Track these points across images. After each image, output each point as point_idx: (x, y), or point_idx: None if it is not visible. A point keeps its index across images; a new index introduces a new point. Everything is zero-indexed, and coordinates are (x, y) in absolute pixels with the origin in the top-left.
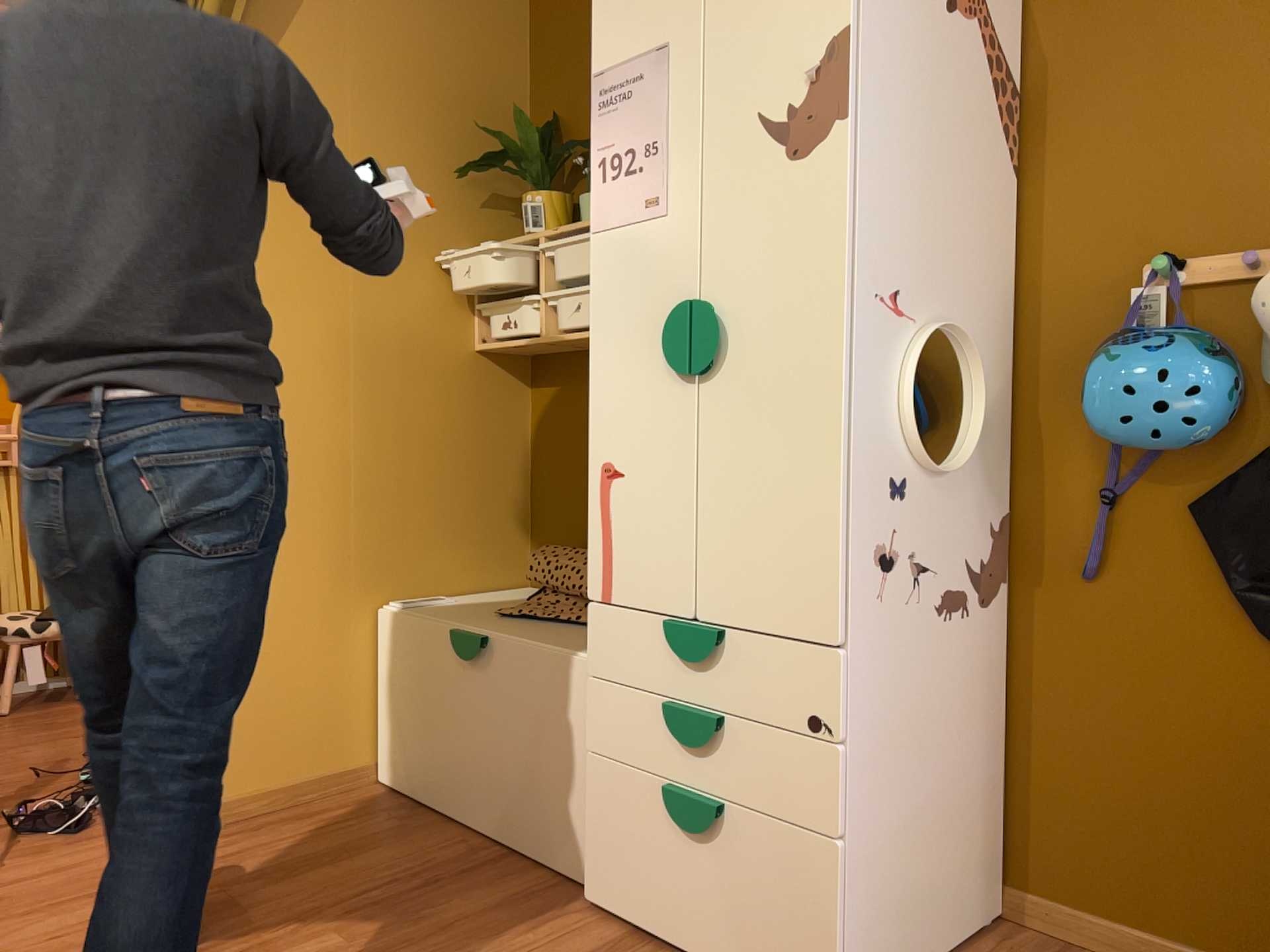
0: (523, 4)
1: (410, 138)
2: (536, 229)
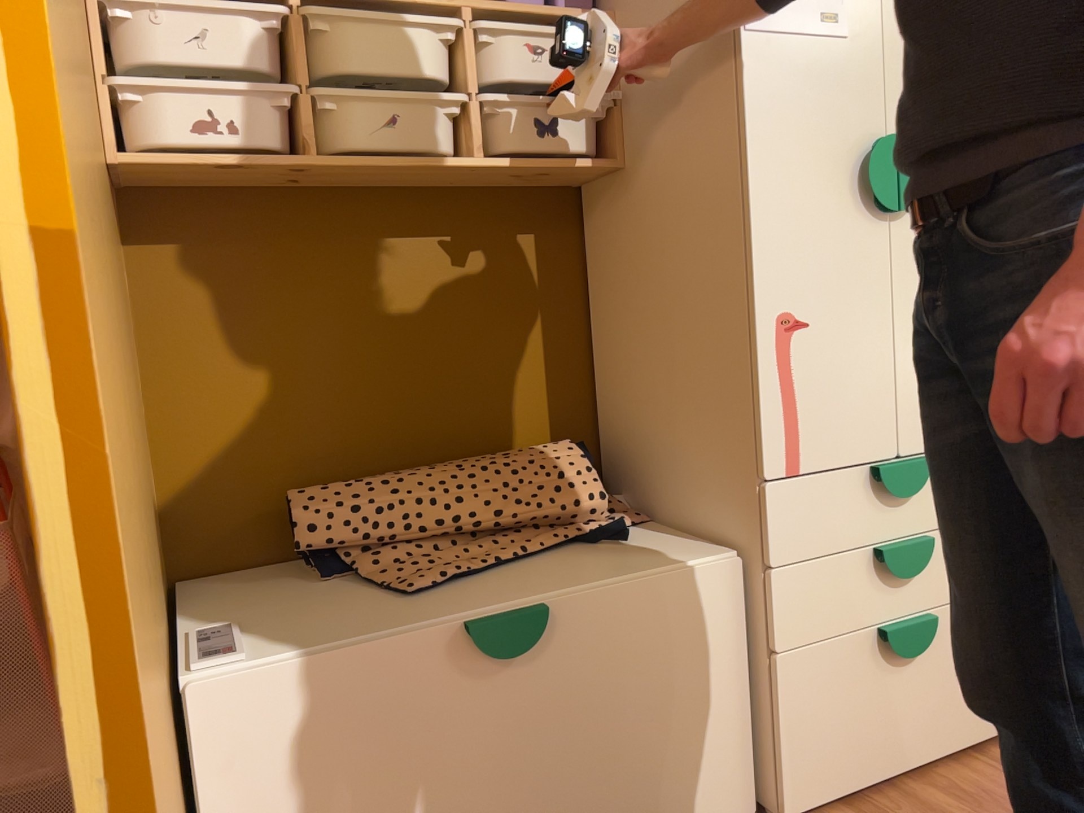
0: None
1: None
2: None
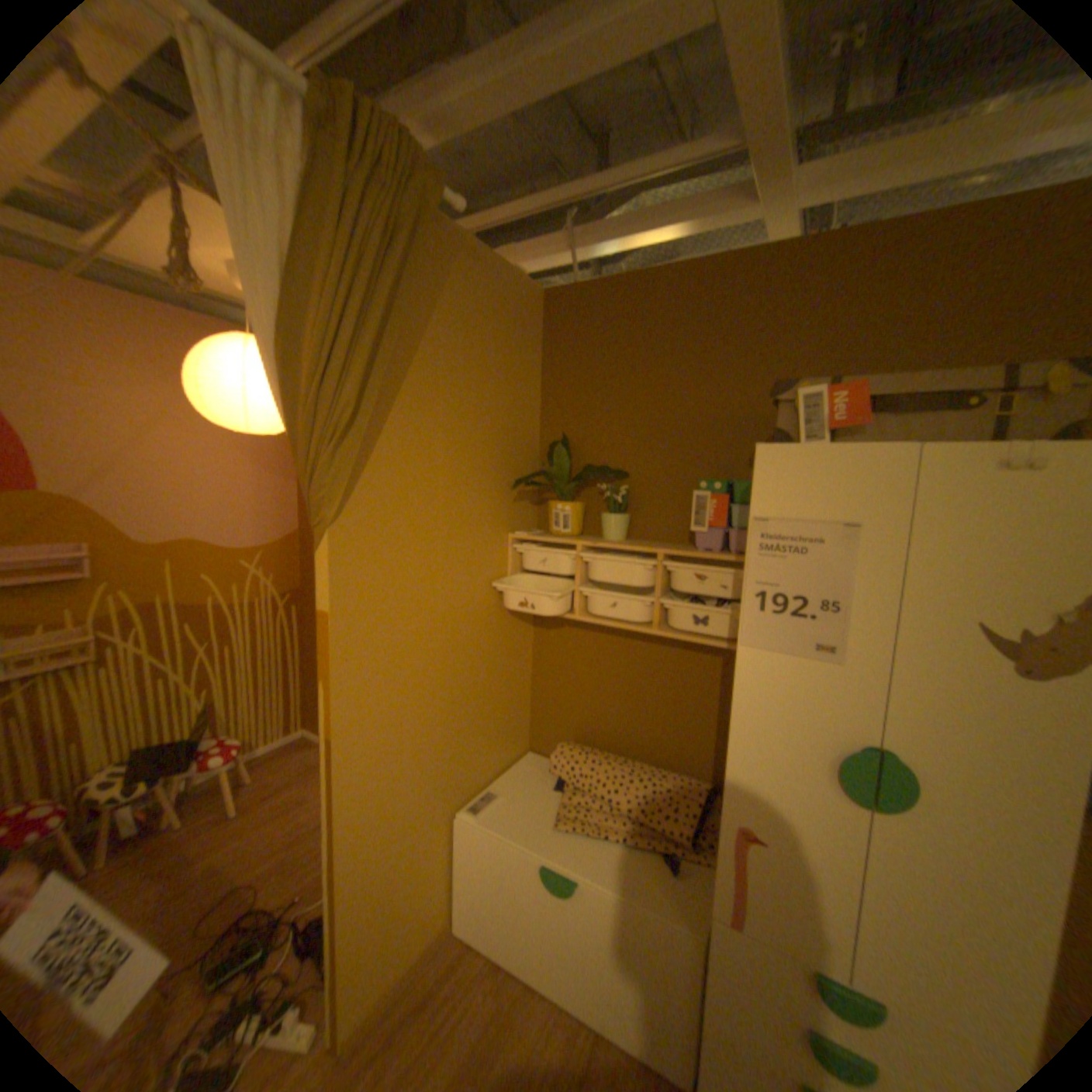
0: (538, 344)
1: (475, 461)
2: (564, 529)
